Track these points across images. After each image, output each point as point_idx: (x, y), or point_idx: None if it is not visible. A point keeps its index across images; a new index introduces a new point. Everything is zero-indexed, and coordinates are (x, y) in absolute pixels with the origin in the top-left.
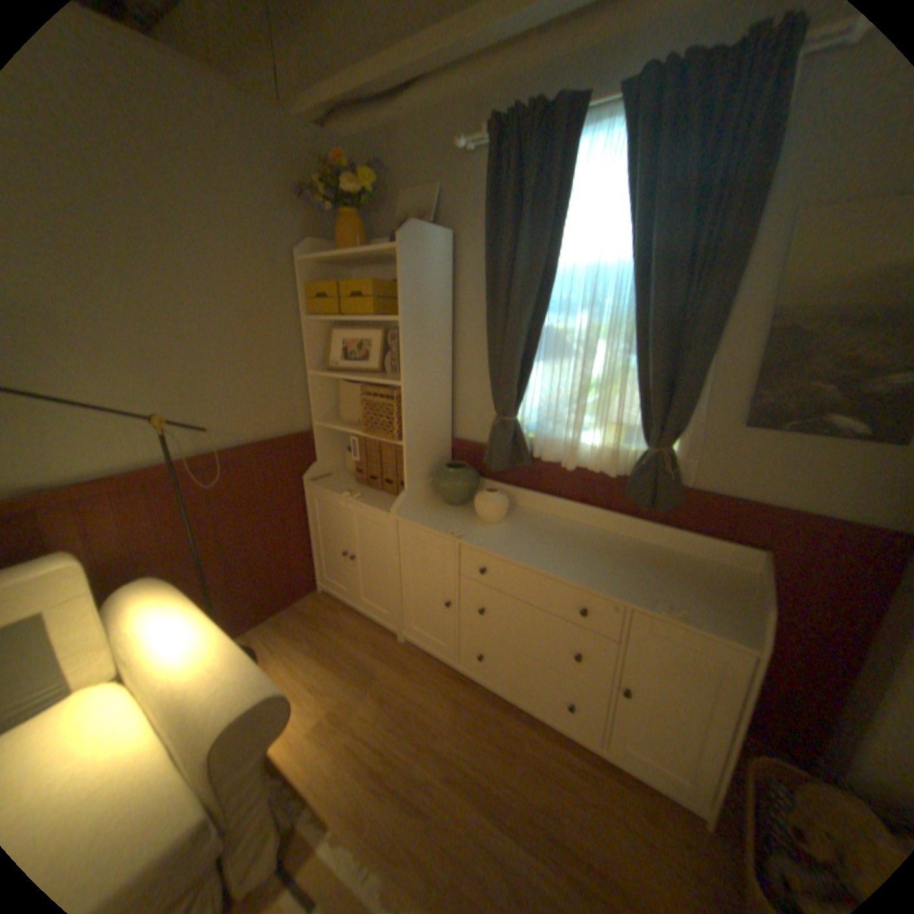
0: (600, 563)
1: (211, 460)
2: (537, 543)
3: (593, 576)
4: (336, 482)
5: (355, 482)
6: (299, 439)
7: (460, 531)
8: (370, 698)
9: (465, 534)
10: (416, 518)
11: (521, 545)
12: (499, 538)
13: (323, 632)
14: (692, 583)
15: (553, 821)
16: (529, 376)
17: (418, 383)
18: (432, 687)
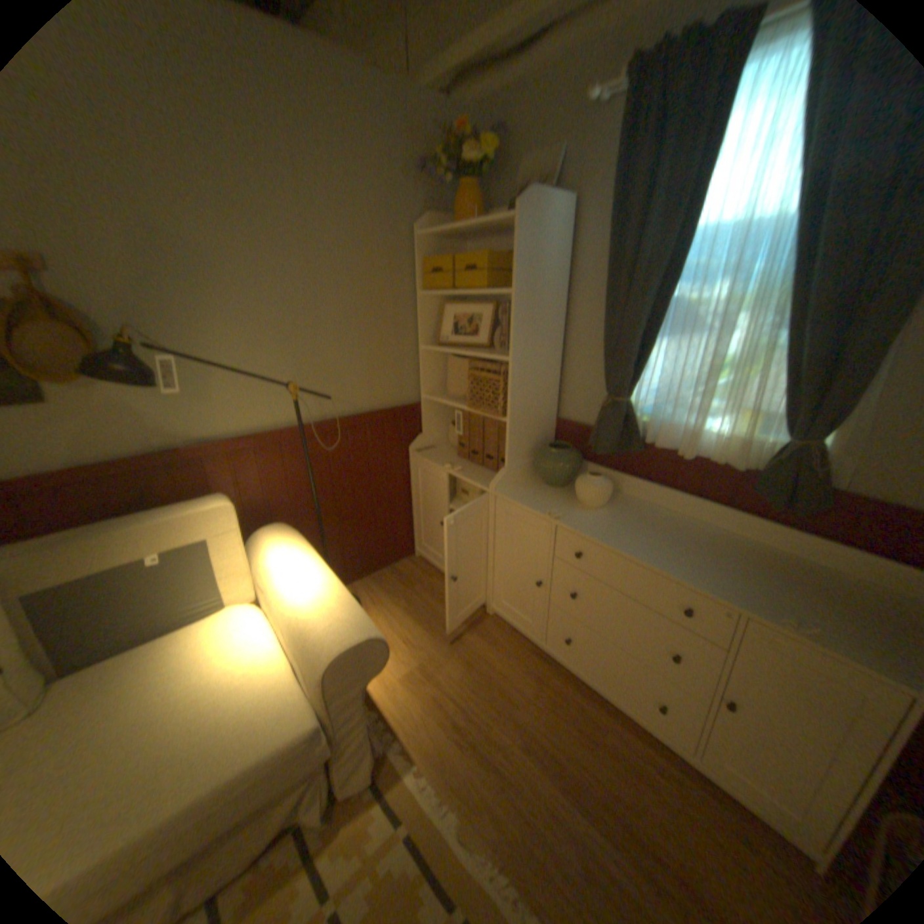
0: (715, 563)
1: (333, 425)
2: (642, 534)
3: (705, 576)
4: (439, 453)
5: (457, 455)
6: (408, 410)
7: (558, 512)
8: (458, 659)
9: (563, 515)
10: (514, 495)
11: (623, 534)
12: (599, 524)
13: (419, 592)
14: (832, 600)
15: (632, 814)
16: (650, 352)
17: (526, 358)
18: (517, 660)
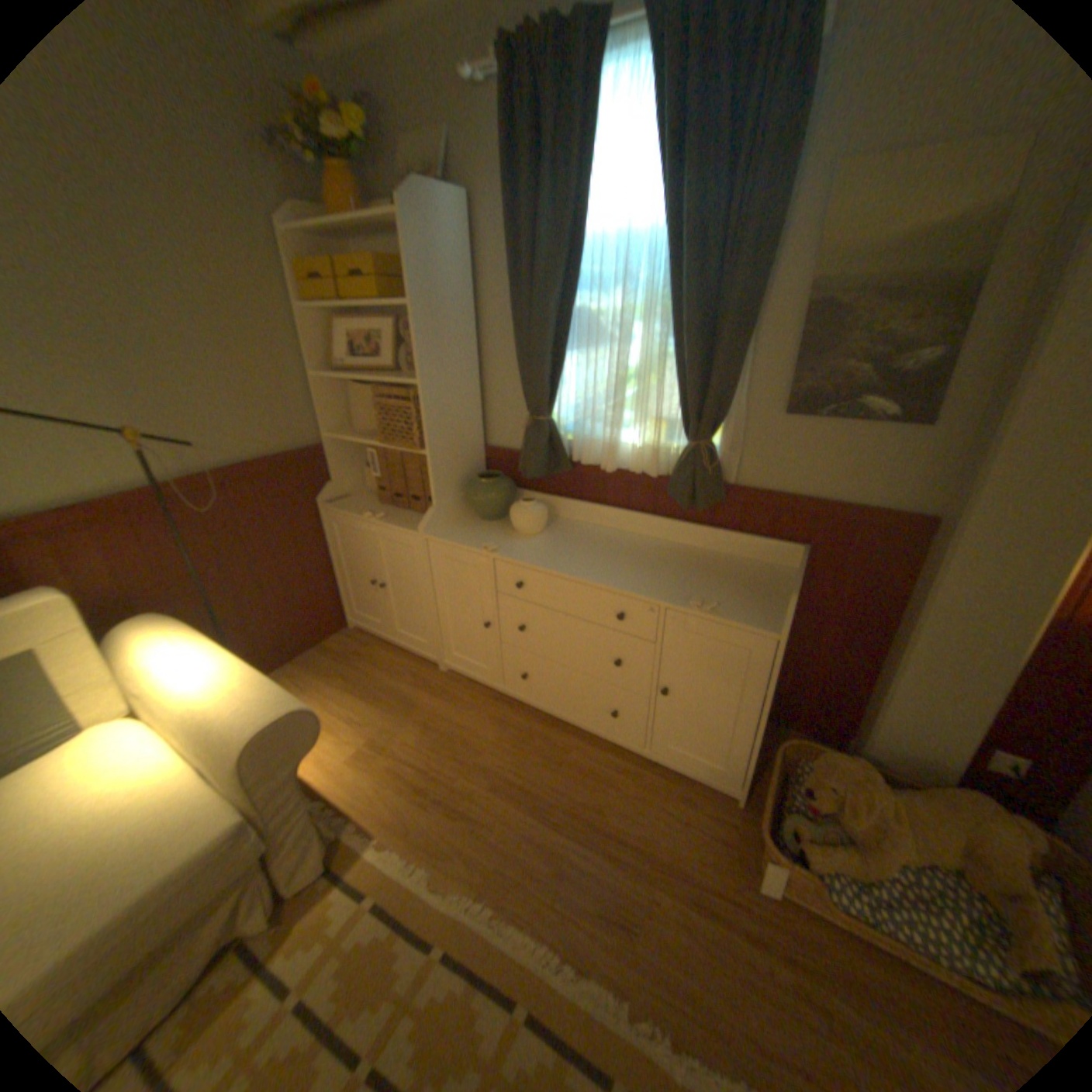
0: (640, 567)
1: (204, 481)
2: (577, 553)
3: (630, 580)
4: (357, 502)
5: (379, 502)
6: (308, 454)
7: (494, 545)
8: (412, 724)
9: (499, 547)
10: (447, 535)
11: (559, 555)
12: (536, 550)
13: (358, 666)
14: (729, 580)
15: (594, 813)
16: (563, 367)
17: (438, 381)
18: (477, 709)
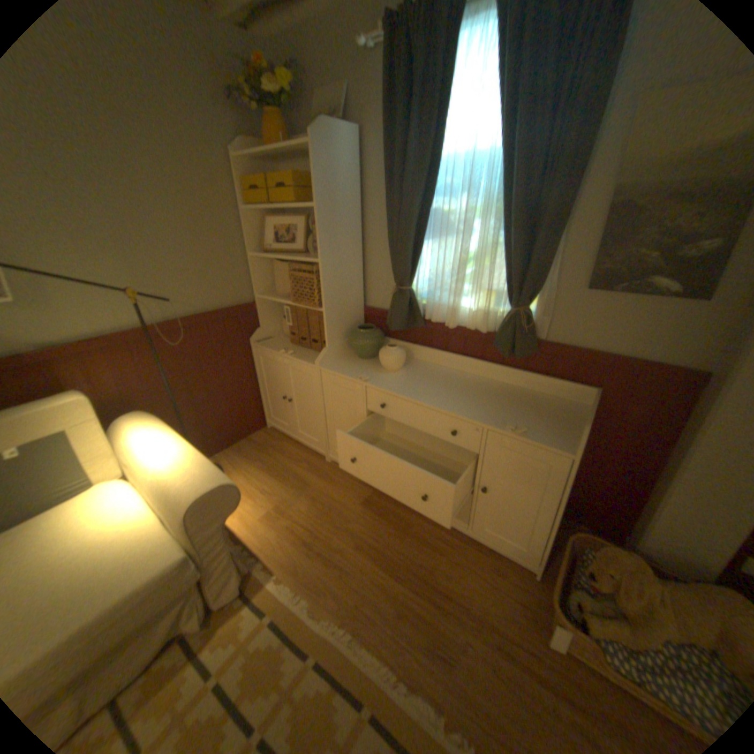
0: (470, 398)
1: (176, 324)
2: (424, 385)
3: (462, 406)
4: (276, 342)
5: (290, 342)
6: (244, 308)
7: (366, 376)
8: (304, 497)
9: (369, 378)
10: (334, 368)
11: (412, 386)
12: (396, 381)
13: (271, 454)
14: (537, 411)
15: (428, 572)
16: (421, 251)
17: (333, 259)
18: (350, 490)
